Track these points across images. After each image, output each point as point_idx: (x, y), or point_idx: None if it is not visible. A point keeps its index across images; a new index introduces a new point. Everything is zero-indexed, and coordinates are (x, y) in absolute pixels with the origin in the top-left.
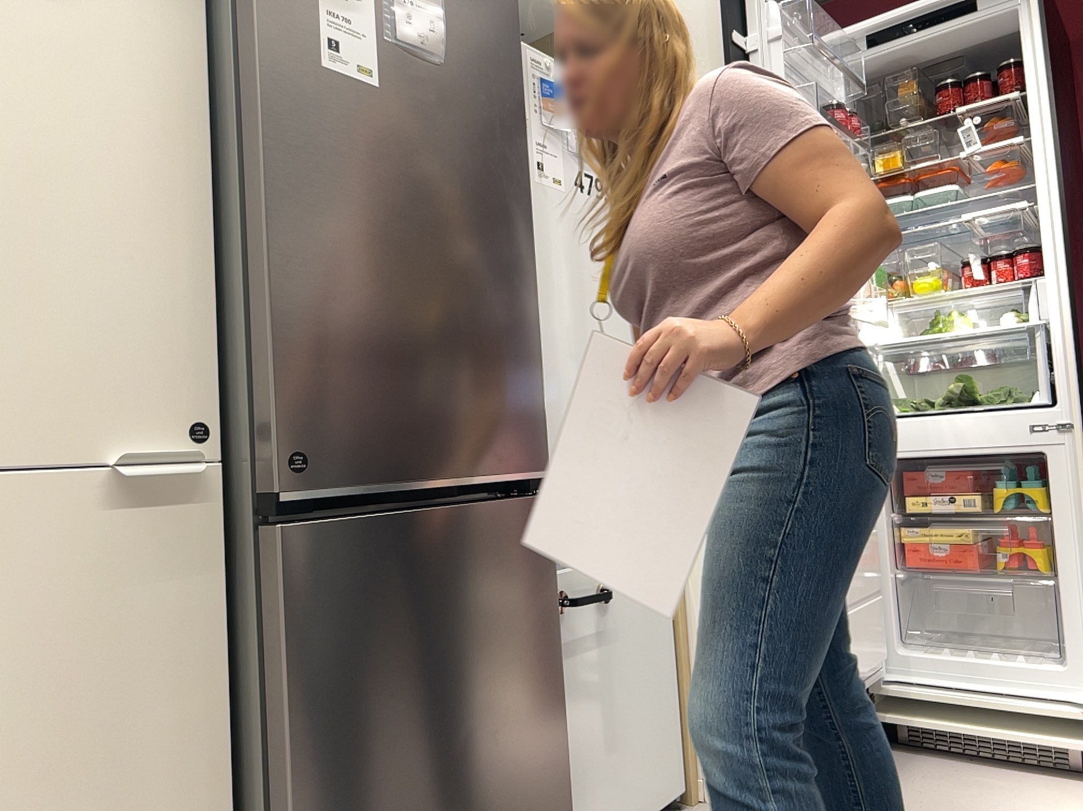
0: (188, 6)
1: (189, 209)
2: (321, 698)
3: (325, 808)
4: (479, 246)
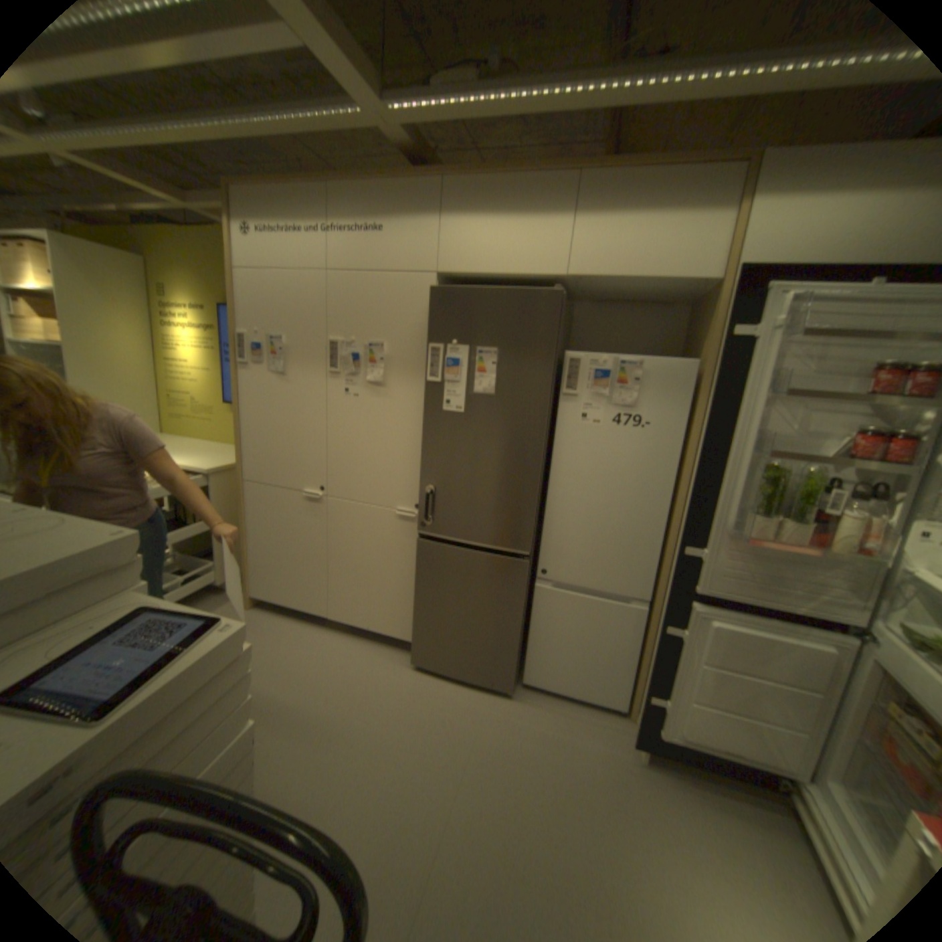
0: (426, 389)
1: (421, 448)
2: (425, 582)
3: (423, 607)
4: (505, 465)
